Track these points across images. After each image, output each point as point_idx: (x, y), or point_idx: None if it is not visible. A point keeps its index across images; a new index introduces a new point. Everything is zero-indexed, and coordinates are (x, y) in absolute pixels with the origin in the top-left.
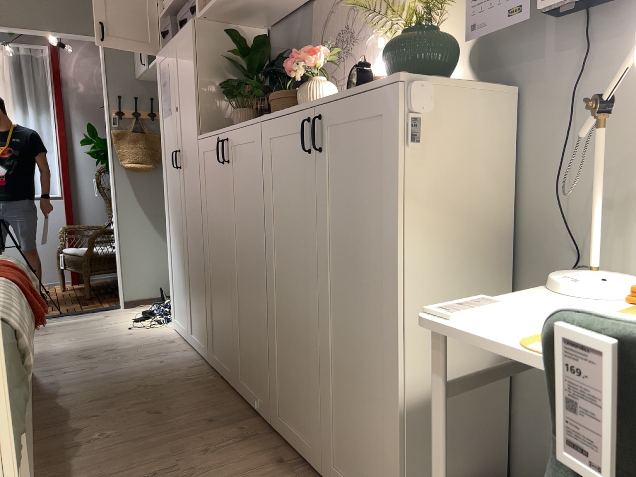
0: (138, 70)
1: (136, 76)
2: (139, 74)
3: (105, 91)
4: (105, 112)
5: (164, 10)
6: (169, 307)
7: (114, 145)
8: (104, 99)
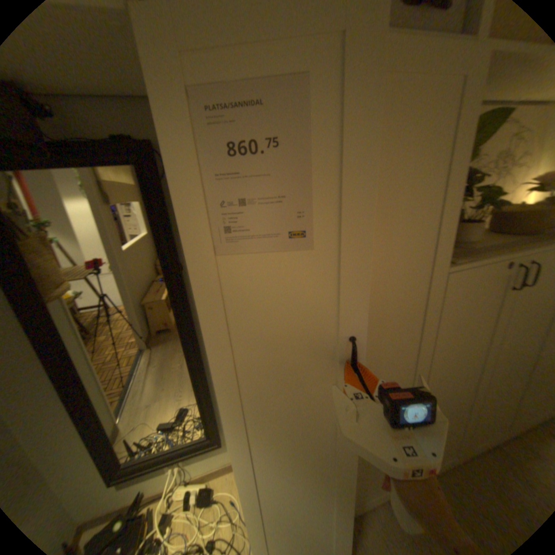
0: None
1: None
2: None
3: None
4: None
5: None
6: None
7: None
8: None
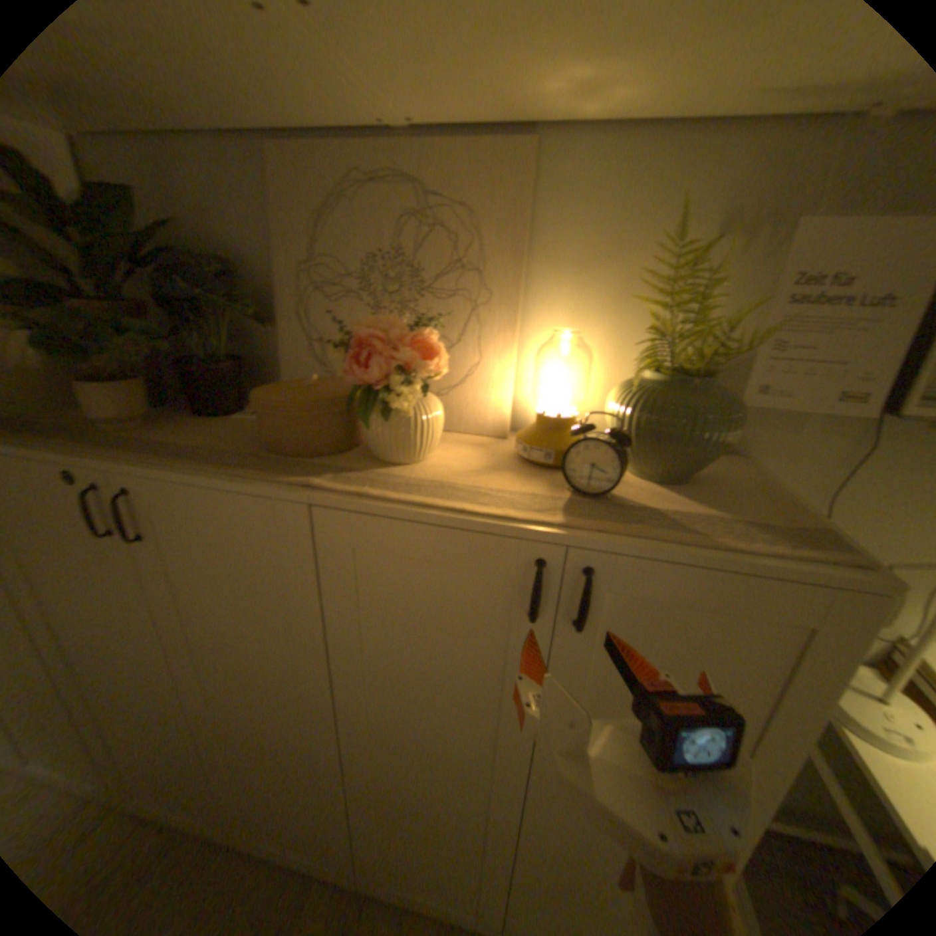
0: None
1: None
2: None
3: None
4: None
5: None
6: None
7: None
8: None
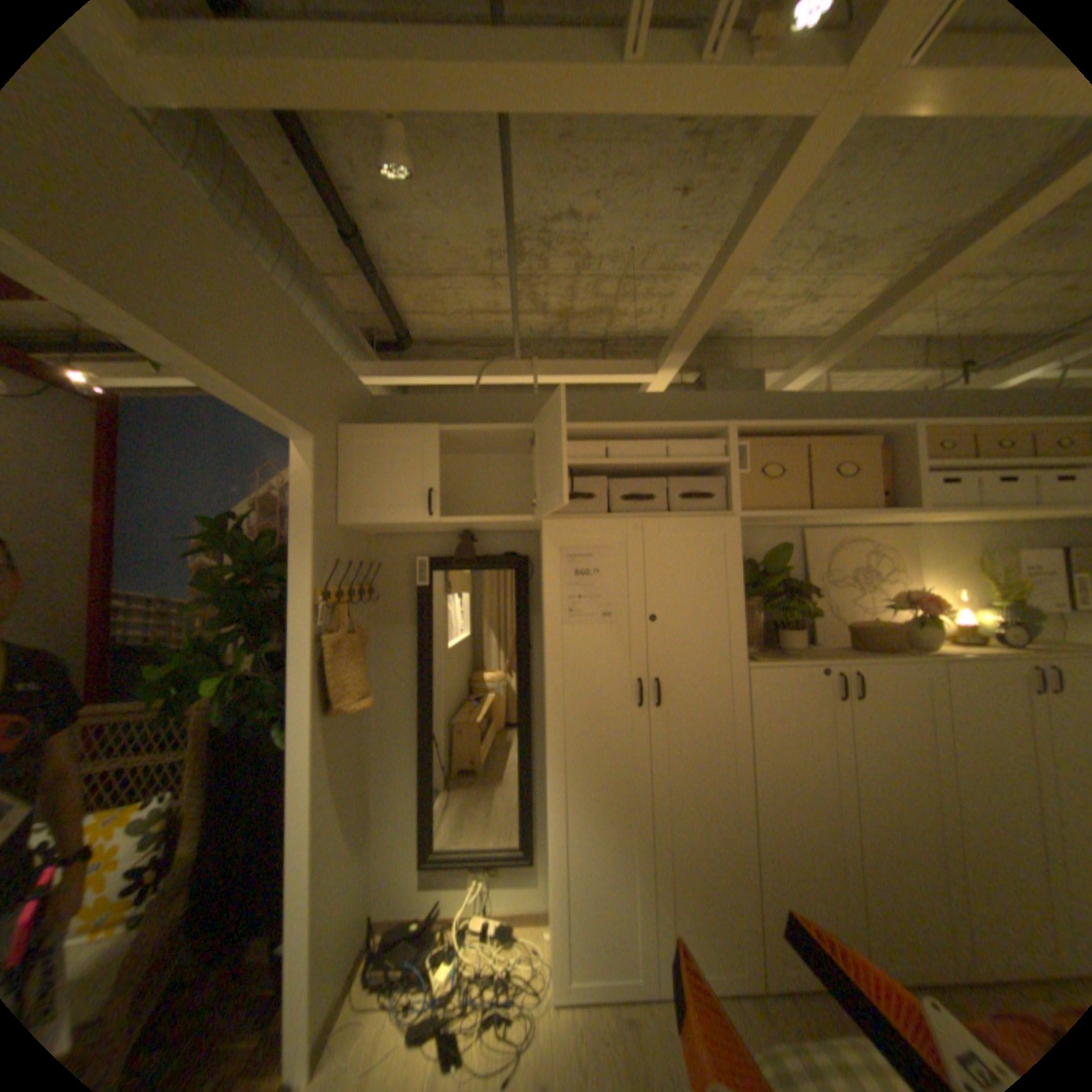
0: (373, 516)
1: (353, 524)
2: (381, 524)
3: (312, 551)
4: (292, 595)
5: (572, 464)
6: (432, 988)
7: (313, 667)
8: (292, 566)
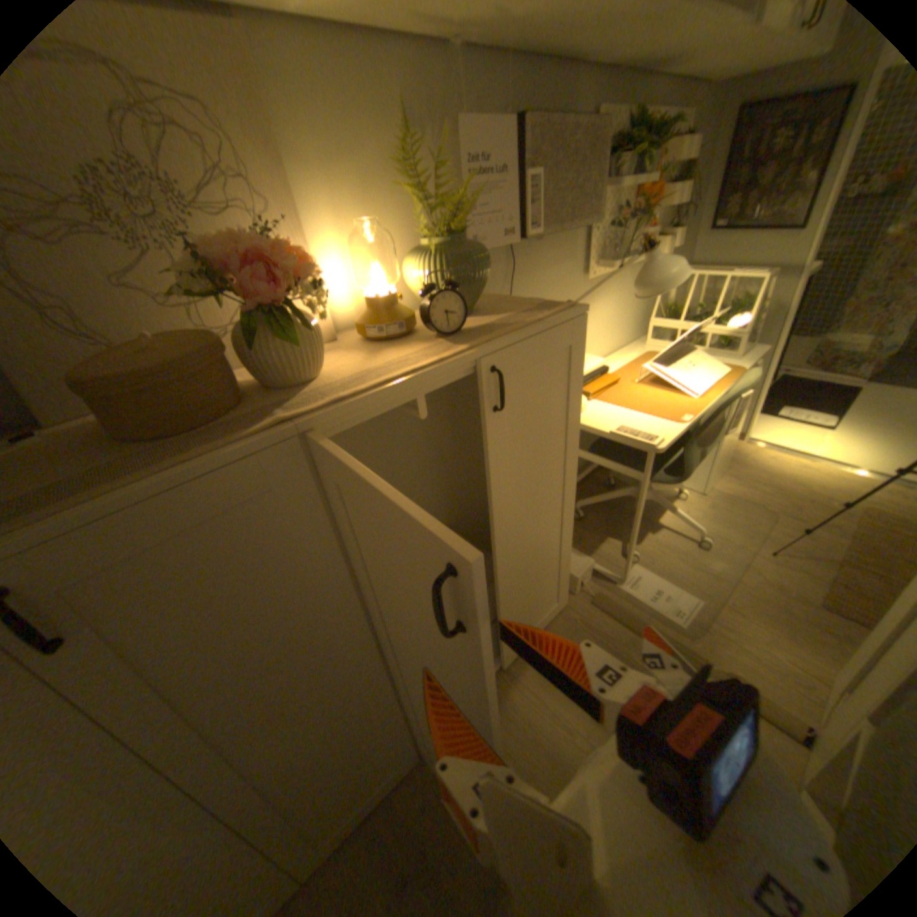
0: None
1: None
2: None
3: None
4: None
5: None
6: None
7: None
8: None
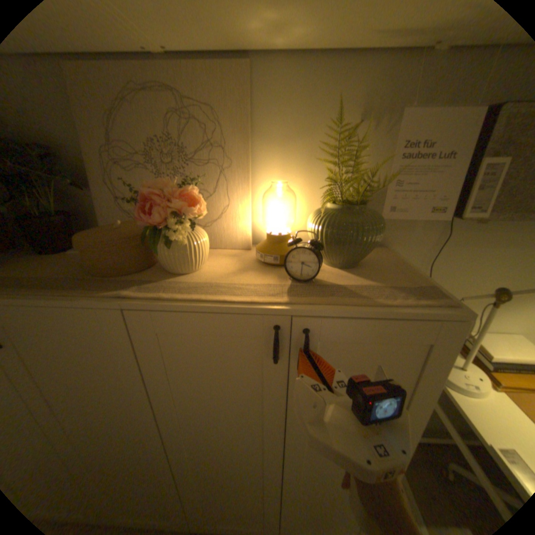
0: None
1: None
2: None
3: None
4: None
5: None
6: None
7: None
8: None
